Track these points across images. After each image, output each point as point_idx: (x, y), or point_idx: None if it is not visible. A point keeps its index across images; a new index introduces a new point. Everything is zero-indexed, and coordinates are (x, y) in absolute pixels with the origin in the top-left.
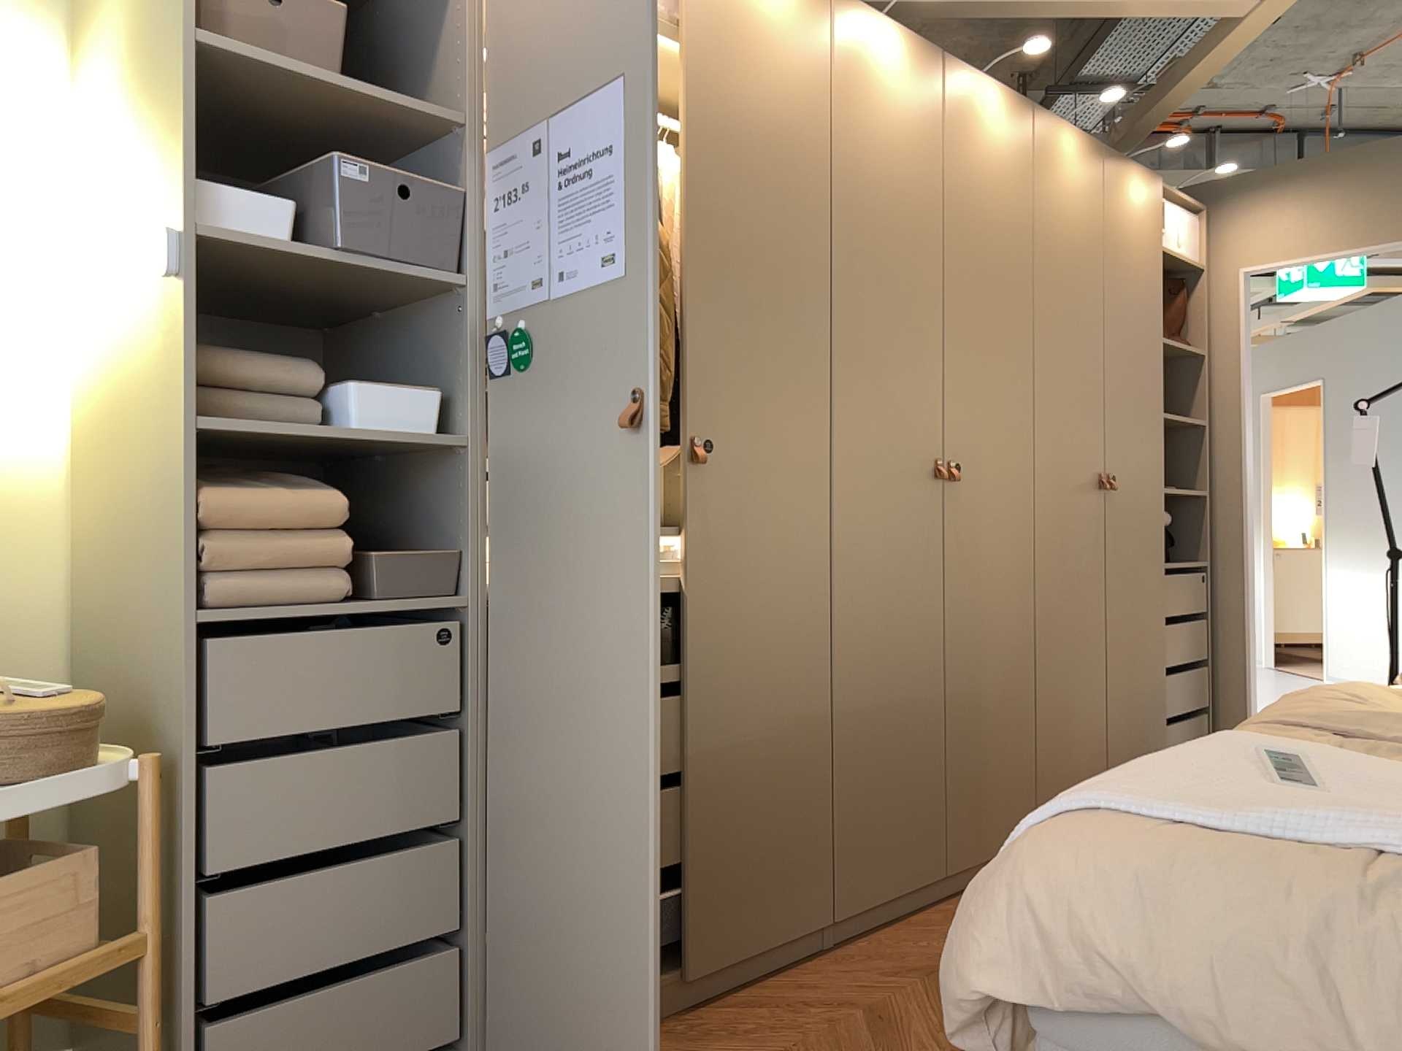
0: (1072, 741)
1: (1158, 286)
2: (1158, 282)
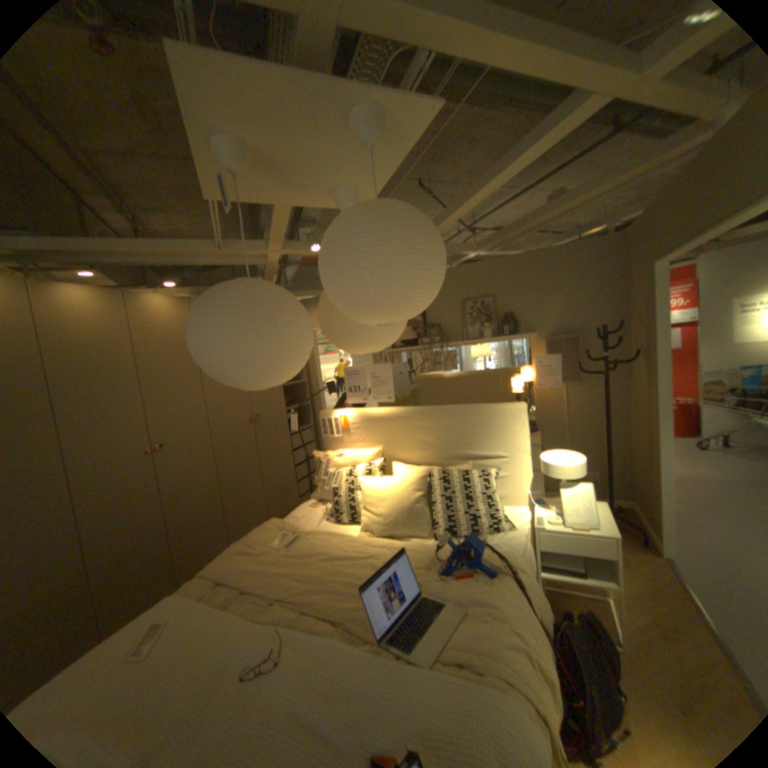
0: (252, 509)
1: None
2: None
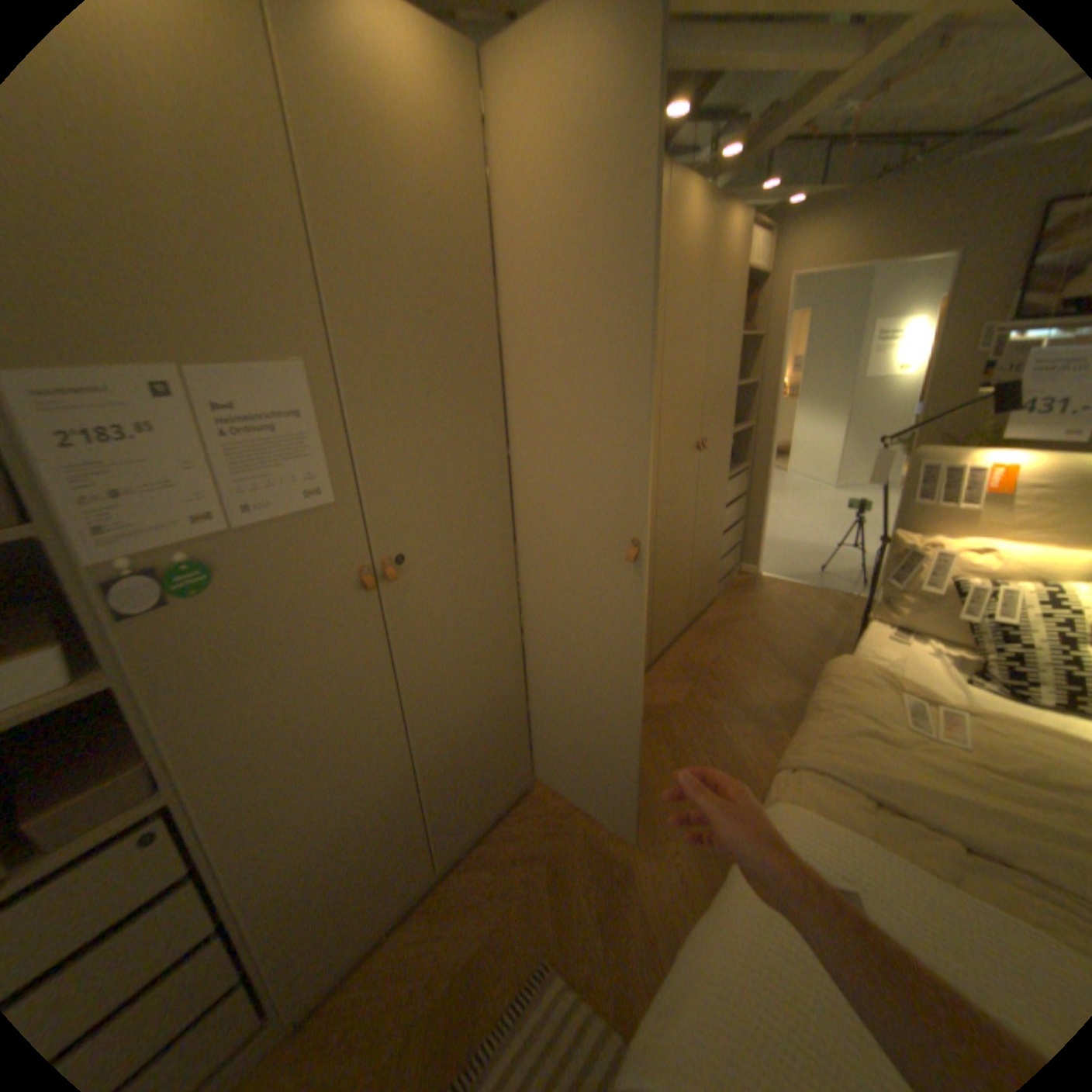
0: (677, 598)
1: (749, 287)
2: (749, 283)
